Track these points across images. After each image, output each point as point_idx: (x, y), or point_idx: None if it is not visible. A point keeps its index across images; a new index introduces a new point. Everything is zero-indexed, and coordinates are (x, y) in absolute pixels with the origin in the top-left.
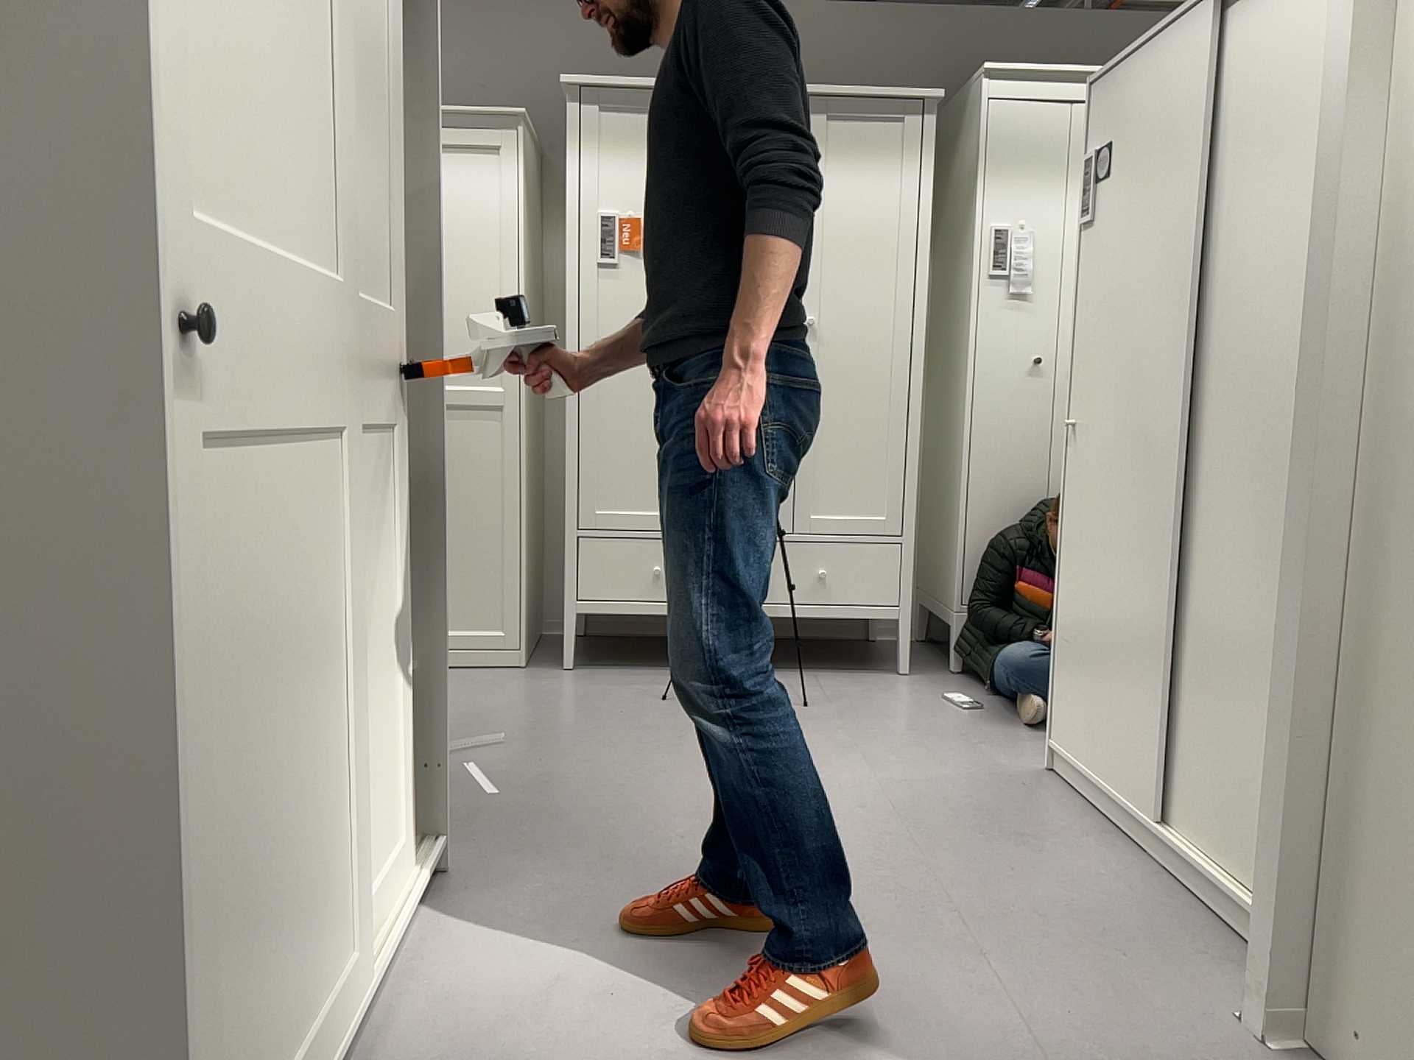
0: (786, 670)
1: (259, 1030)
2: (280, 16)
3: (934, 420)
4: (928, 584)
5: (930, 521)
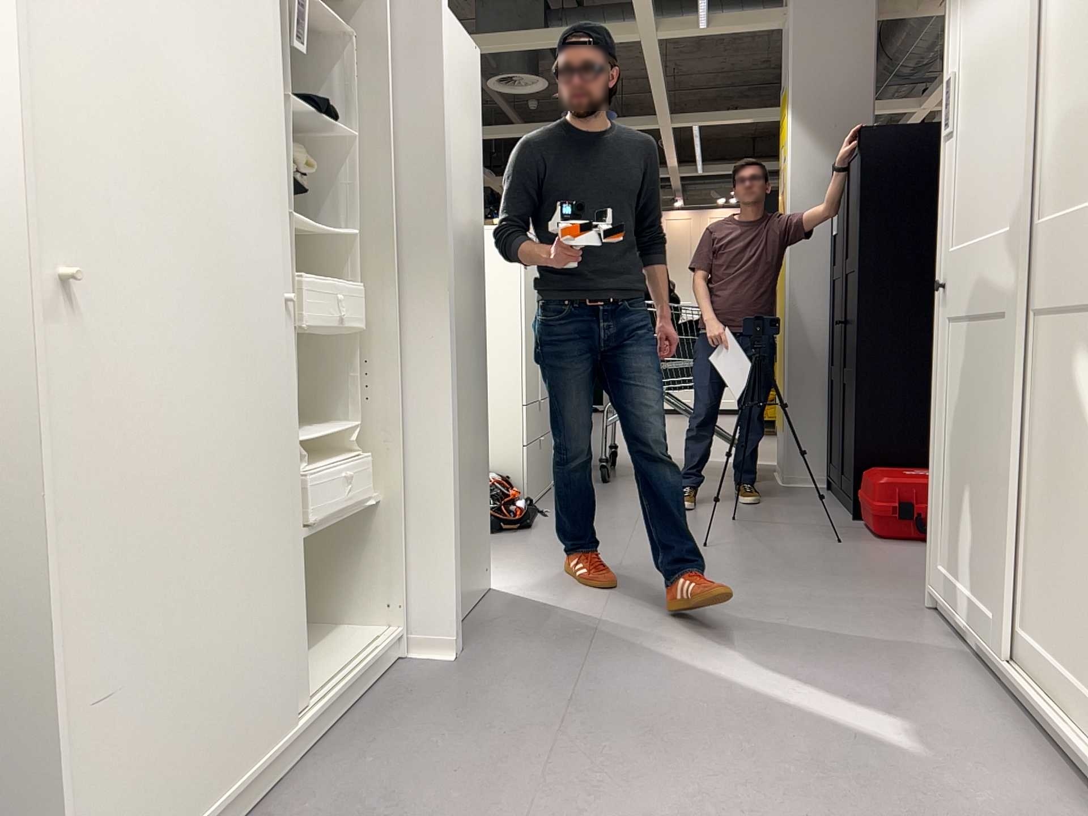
0: None
1: (953, 547)
2: (988, 127)
3: None
4: None
5: None
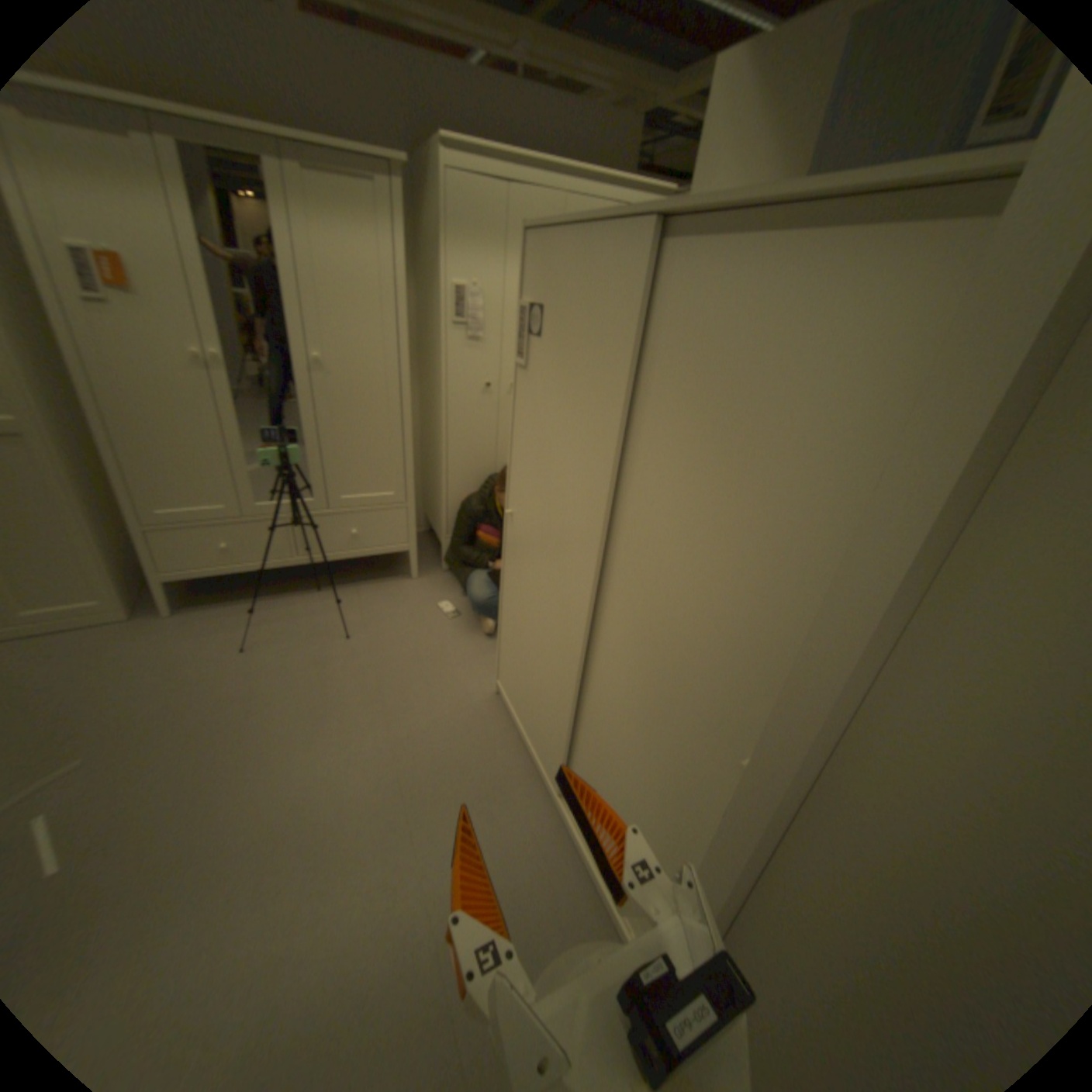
0: (338, 586)
1: None
2: None
3: (424, 407)
4: (427, 505)
5: (426, 470)
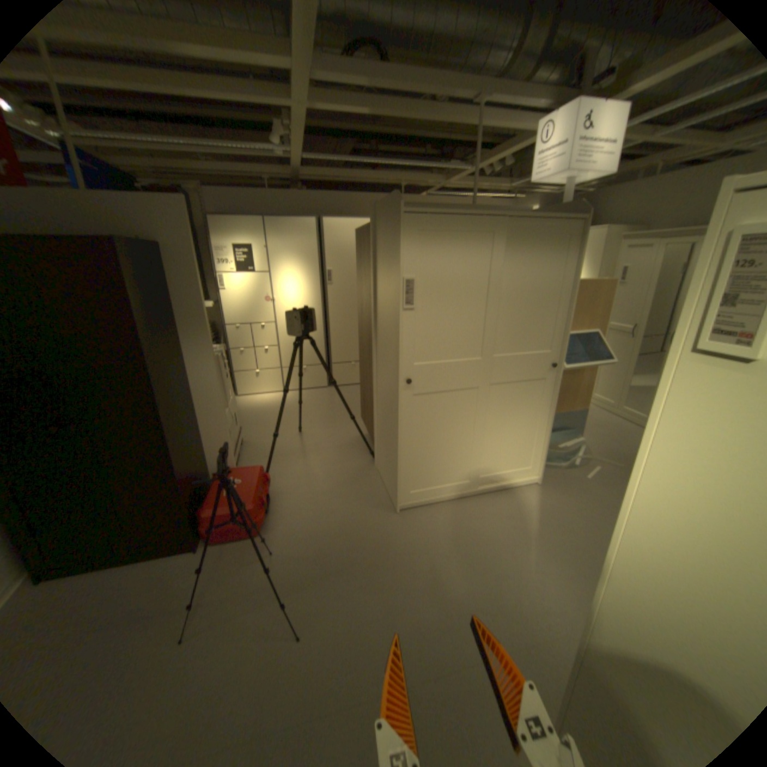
0: None
1: (432, 477)
2: (463, 316)
3: None
4: None
5: None
